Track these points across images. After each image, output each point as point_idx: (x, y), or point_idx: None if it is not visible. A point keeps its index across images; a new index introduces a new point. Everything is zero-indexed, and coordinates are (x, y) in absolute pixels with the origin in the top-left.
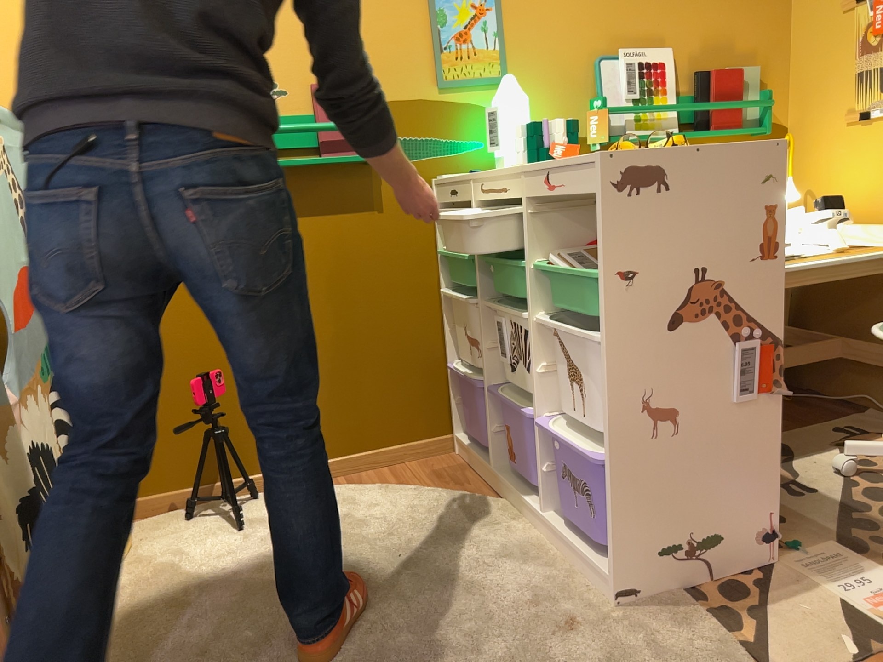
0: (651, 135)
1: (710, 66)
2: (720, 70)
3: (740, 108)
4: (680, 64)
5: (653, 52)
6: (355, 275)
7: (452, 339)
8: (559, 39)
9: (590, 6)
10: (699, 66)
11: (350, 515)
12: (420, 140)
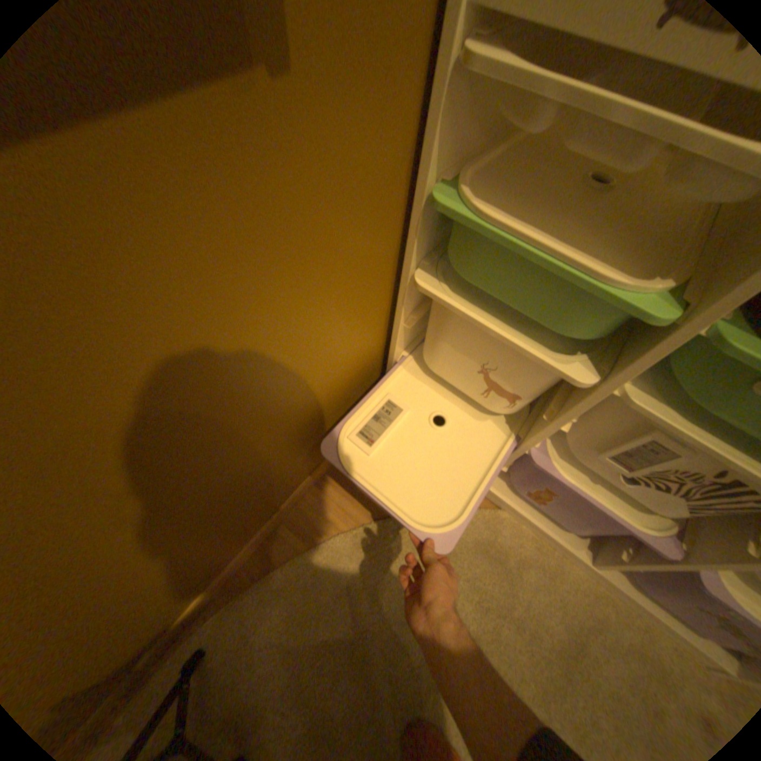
0: None
1: None
2: None
3: None
4: None
5: None
6: (243, 338)
7: (404, 334)
8: None
9: None
10: None
11: (368, 629)
12: None
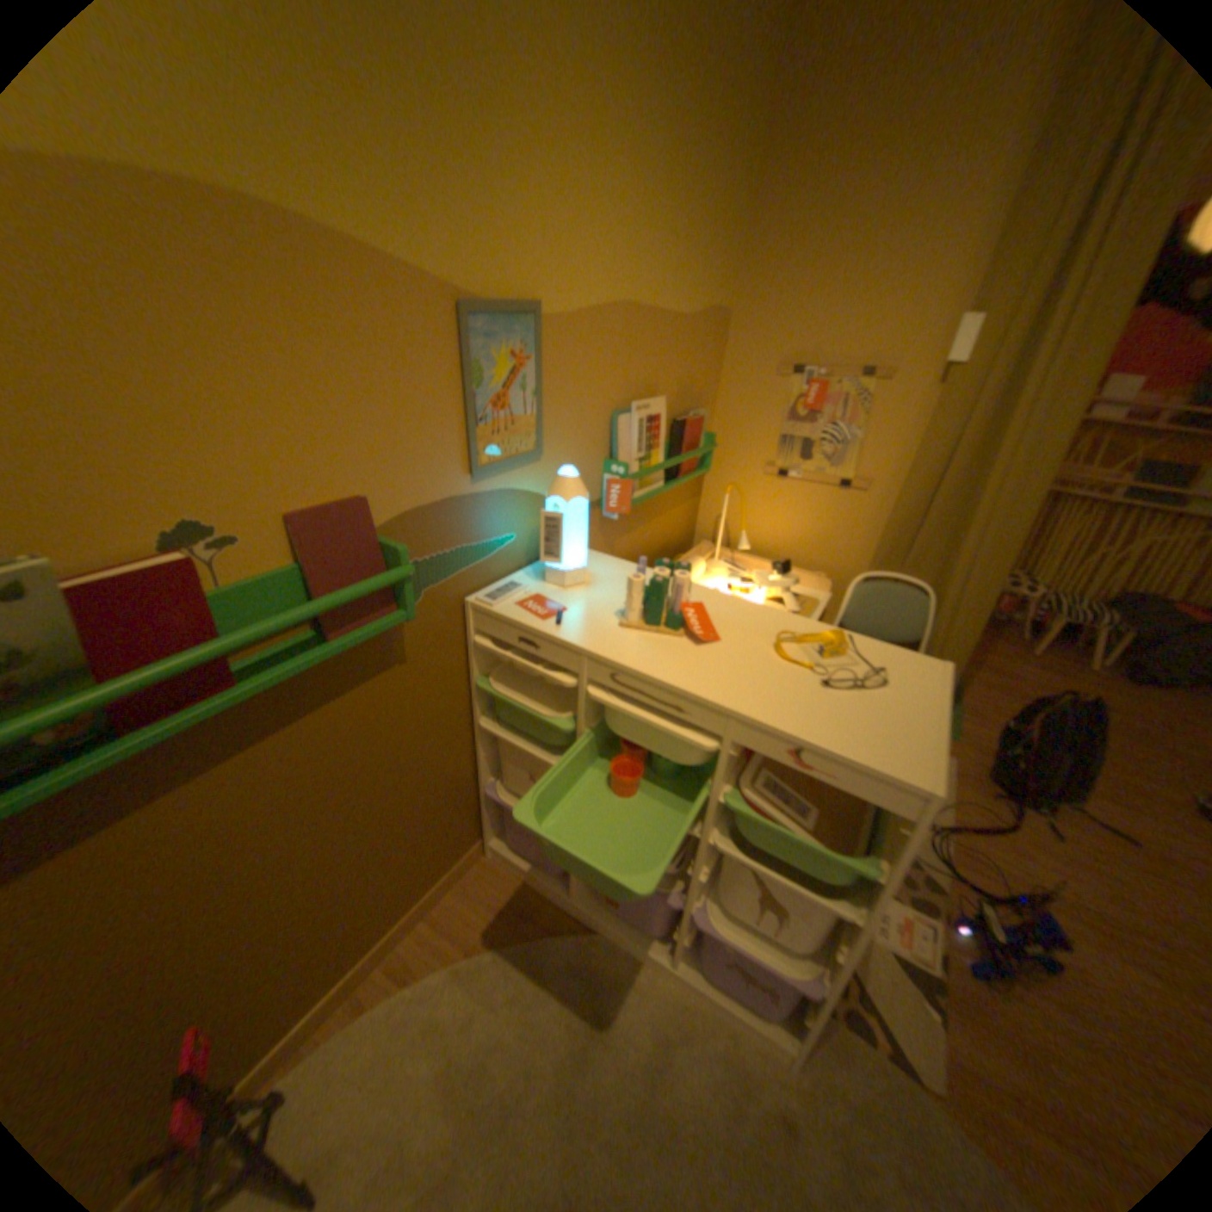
0: (651, 494)
1: (681, 409)
2: (695, 419)
3: (698, 452)
4: (665, 409)
5: (655, 402)
6: (376, 757)
7: (487, 763)
8: (588, 391)
9: (615, 349)
10: (675, 410)
11: (453, 1063)
12: (451, 554)
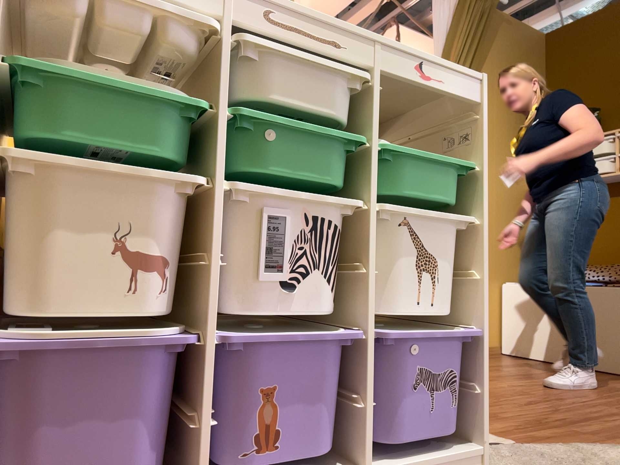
0: None
1: None
2: None
3: None
4: None
5: None
6: None
7: None
8: None
9: None
10: None
11: None
12: None
